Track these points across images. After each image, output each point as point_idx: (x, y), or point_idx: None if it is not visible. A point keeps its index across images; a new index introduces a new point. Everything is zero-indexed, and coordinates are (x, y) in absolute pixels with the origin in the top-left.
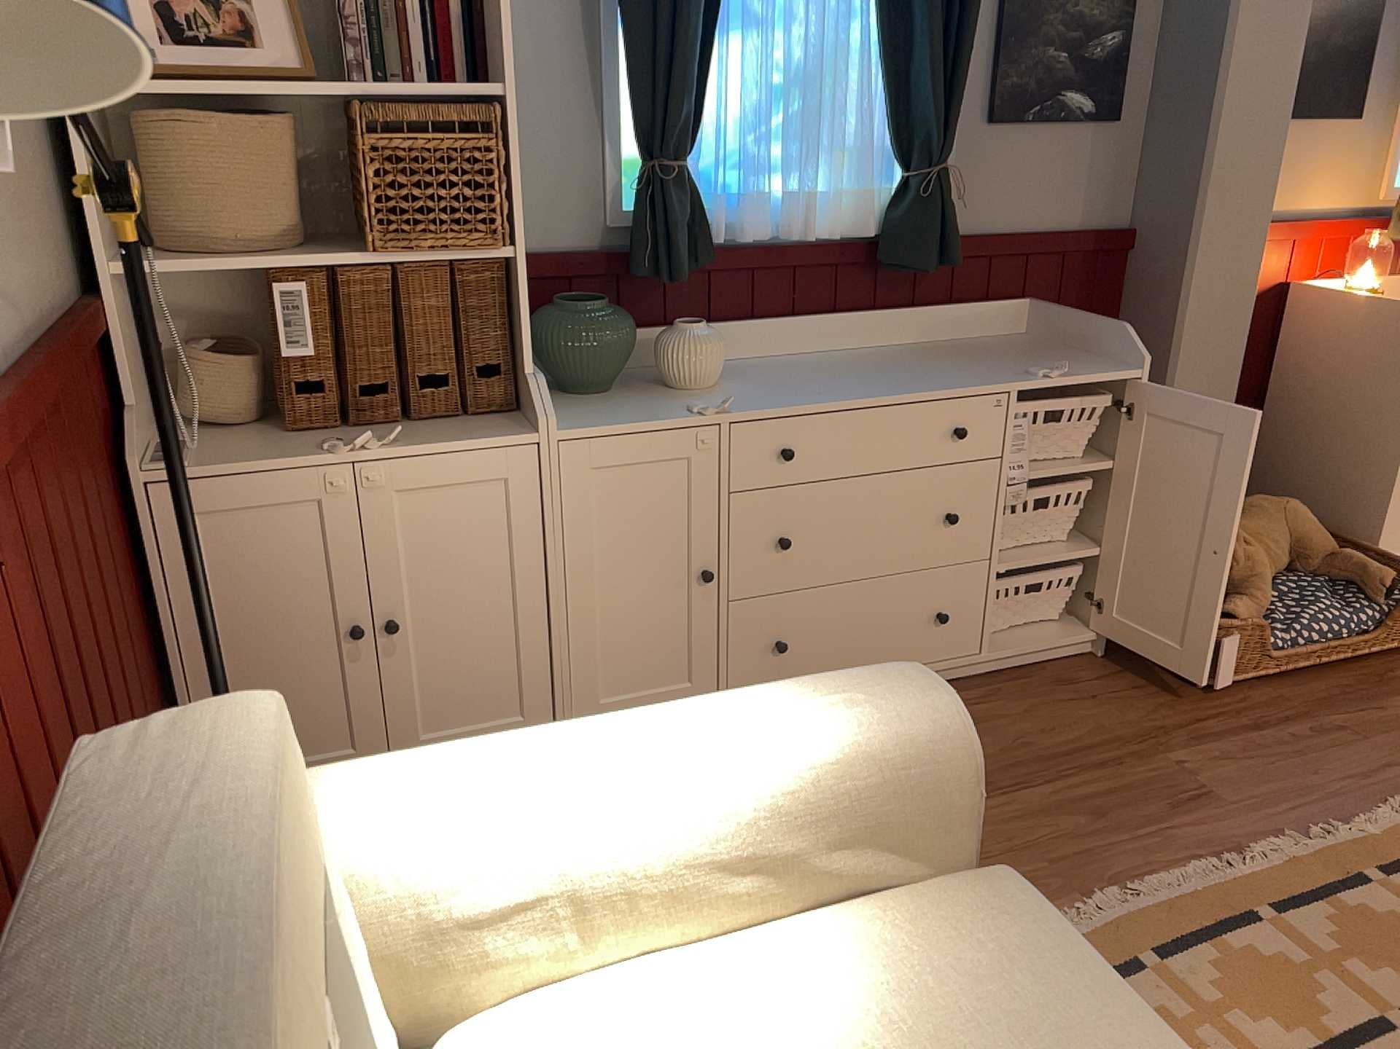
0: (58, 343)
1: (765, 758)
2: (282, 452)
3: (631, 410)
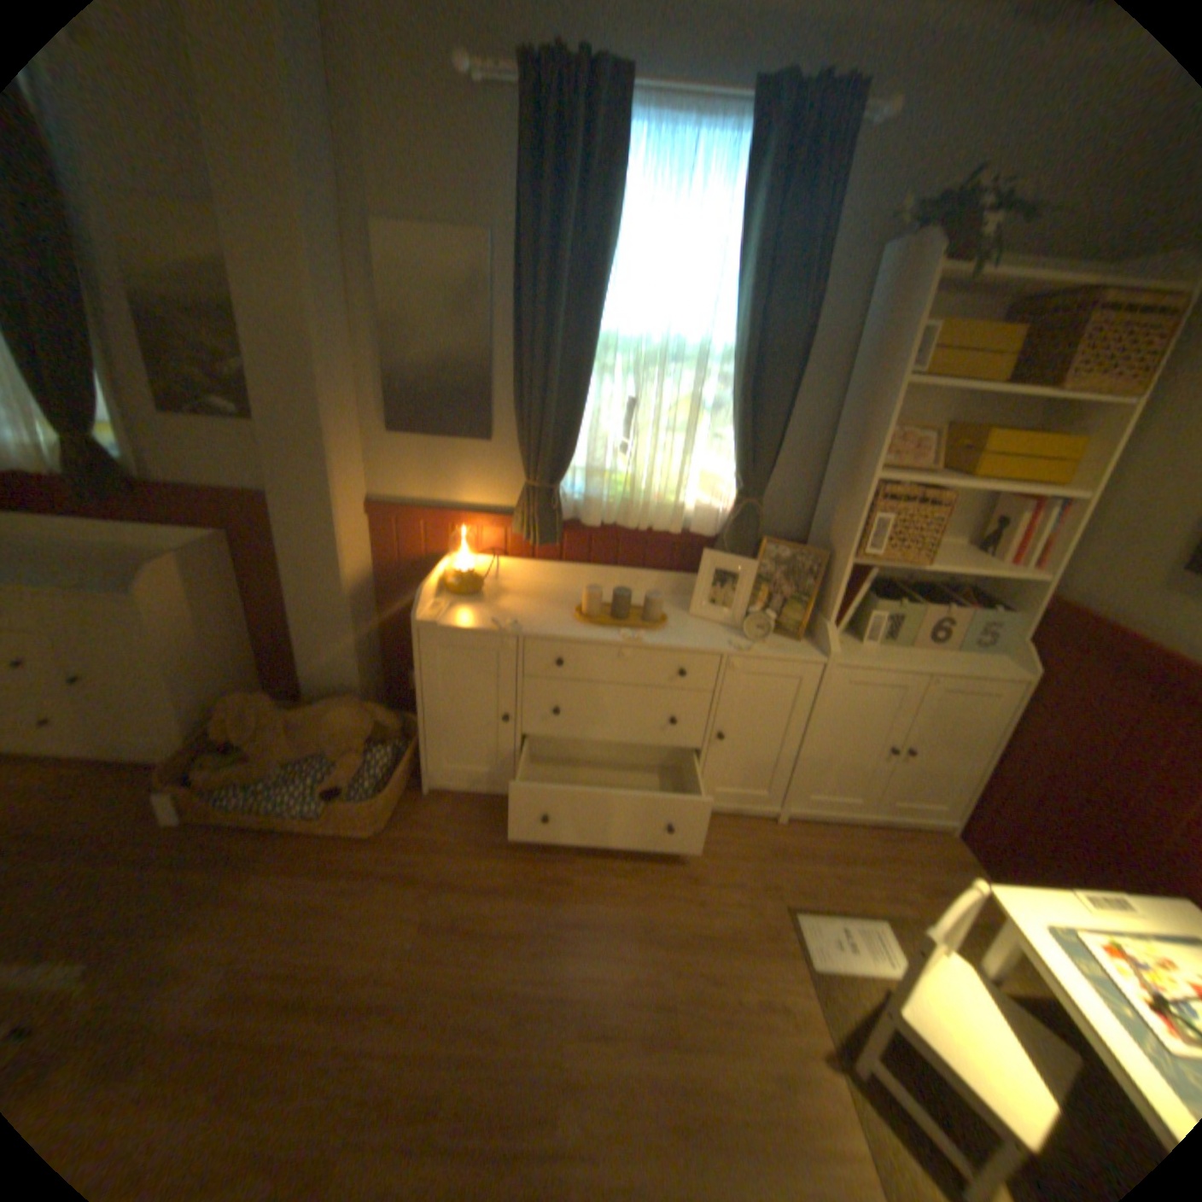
0: None
1: None
2: None
3: None
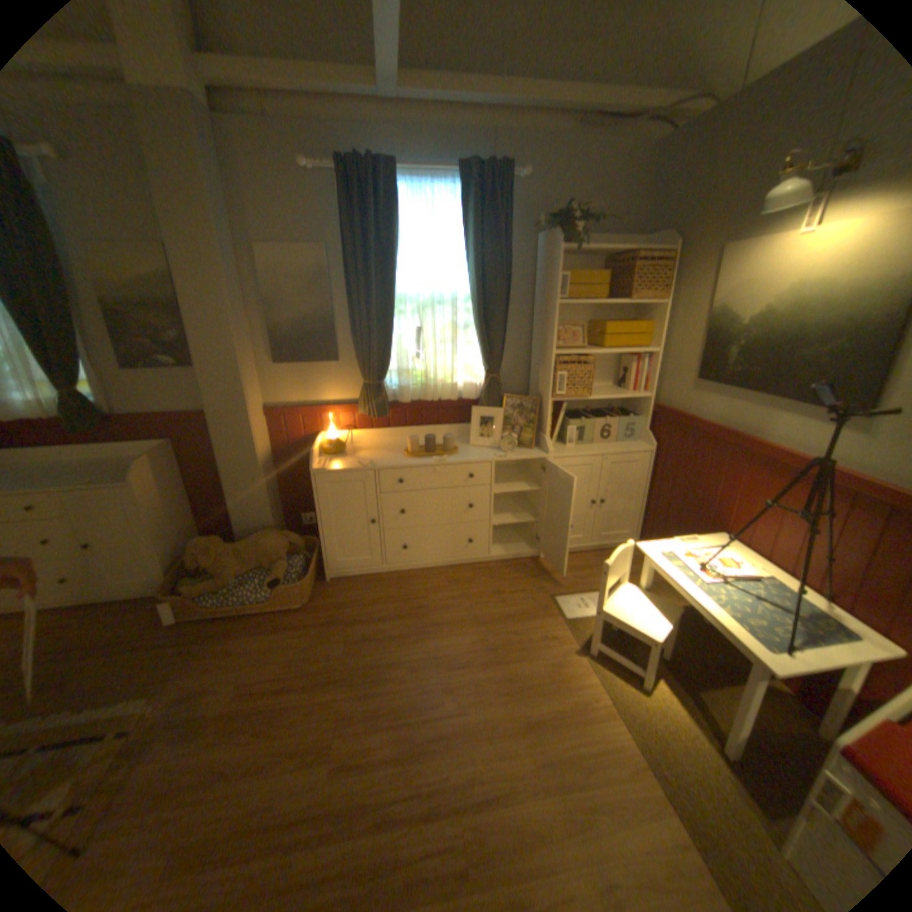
0: None
1: None
2: None
3: None
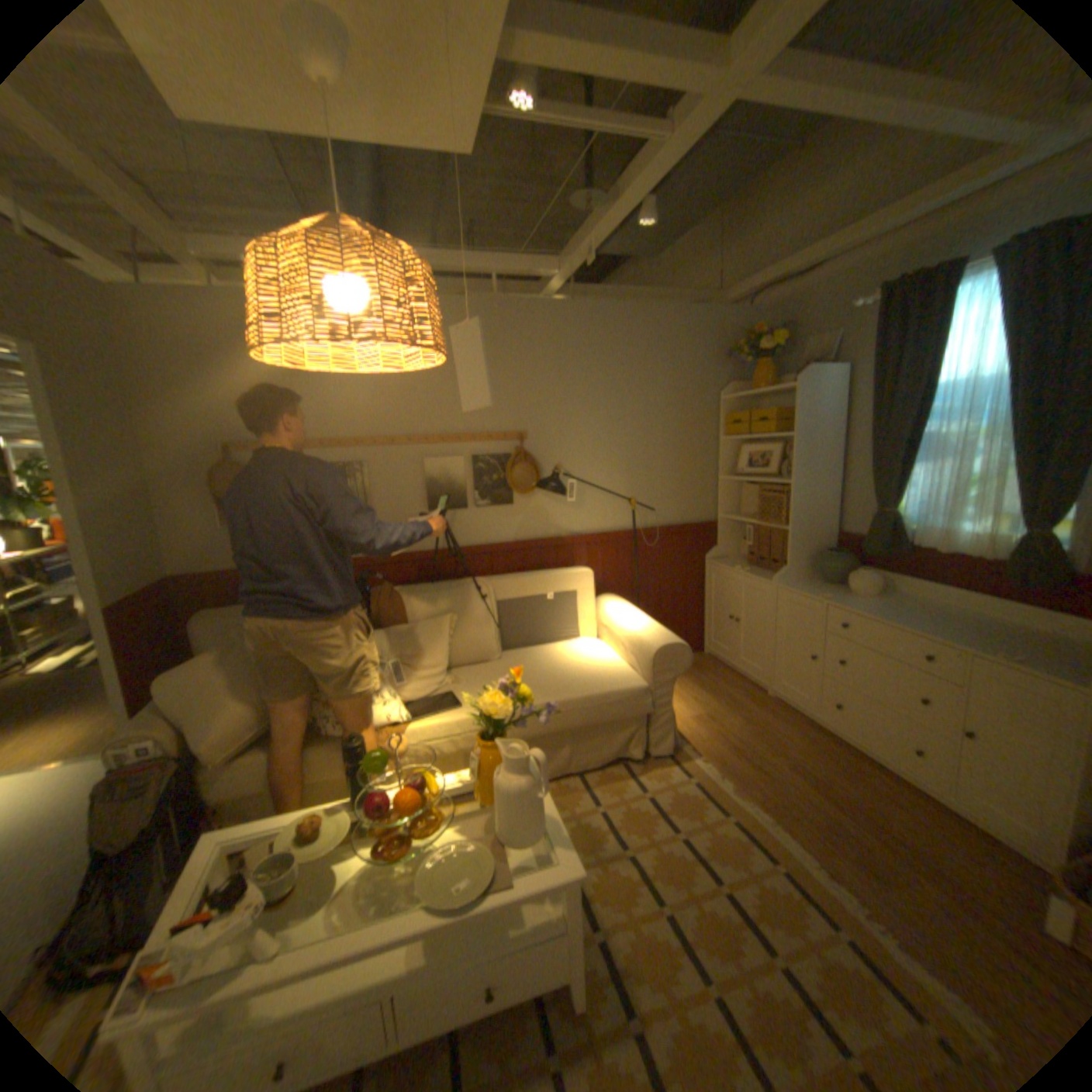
0: (674, 526)
1: (635, 630)
2: (732, 565)
3: (813, 589)
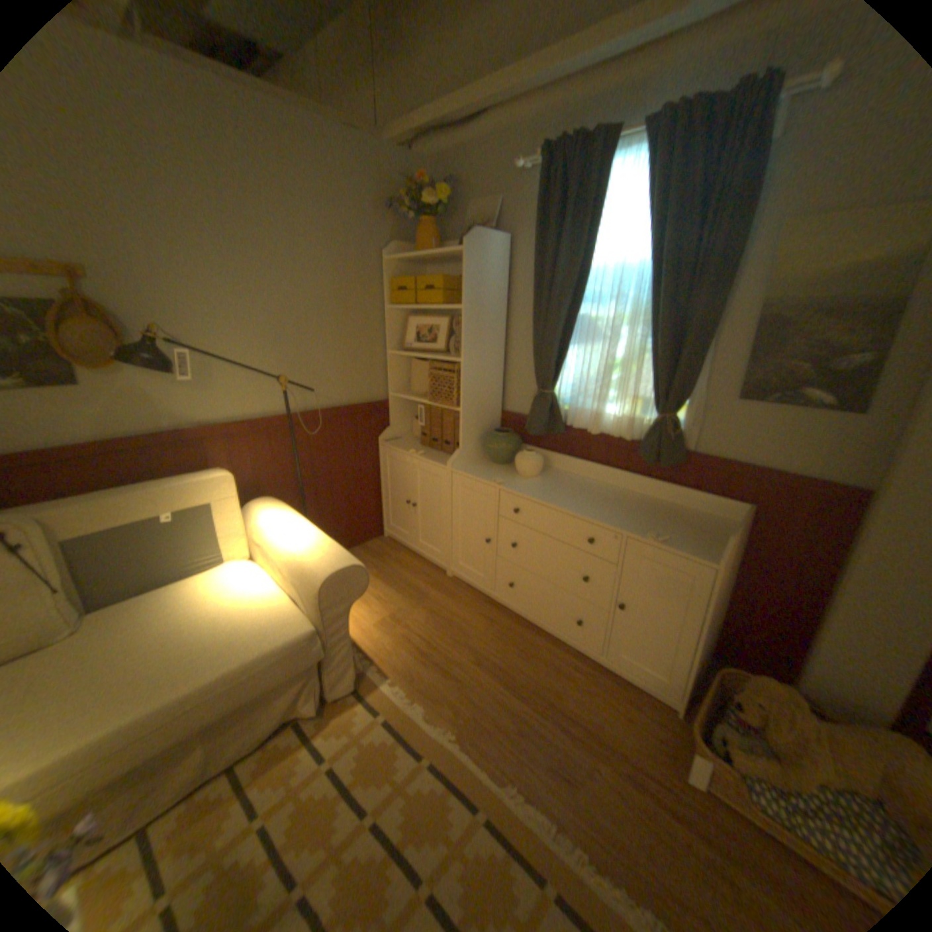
0: (342, 407)
1: (296, 551)
2: (407, 448)
3: (485, 472)
